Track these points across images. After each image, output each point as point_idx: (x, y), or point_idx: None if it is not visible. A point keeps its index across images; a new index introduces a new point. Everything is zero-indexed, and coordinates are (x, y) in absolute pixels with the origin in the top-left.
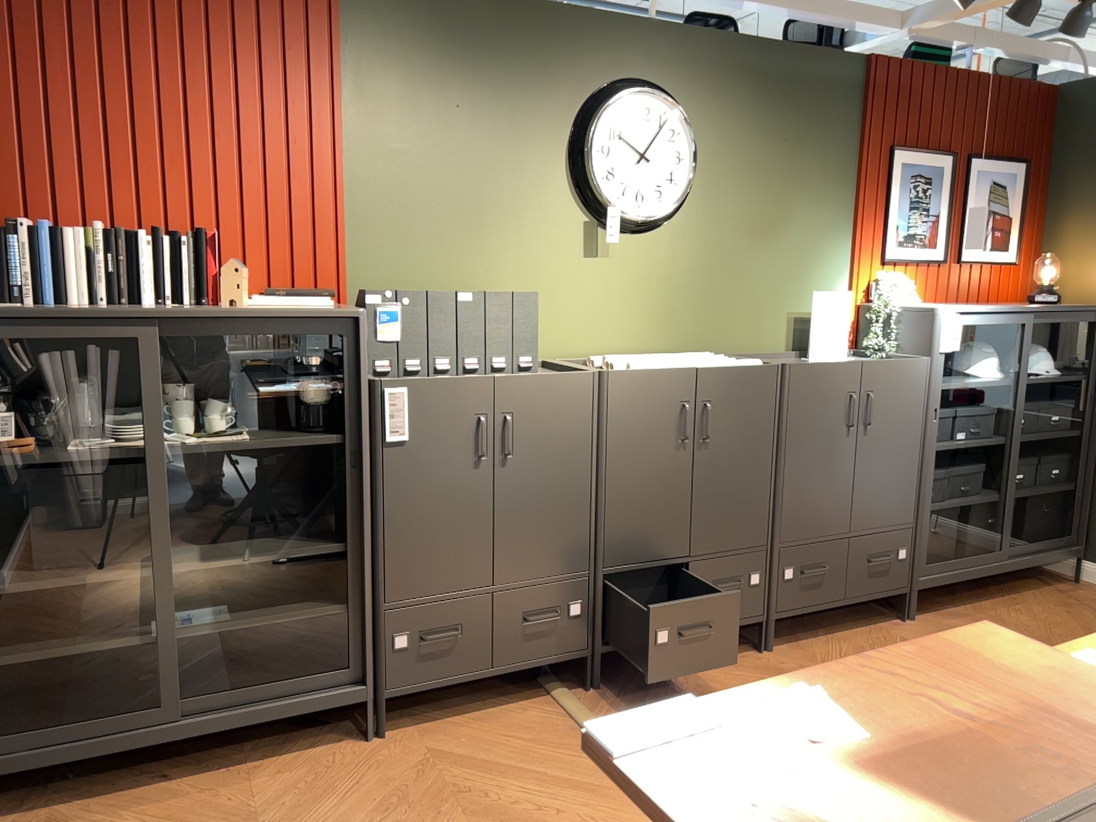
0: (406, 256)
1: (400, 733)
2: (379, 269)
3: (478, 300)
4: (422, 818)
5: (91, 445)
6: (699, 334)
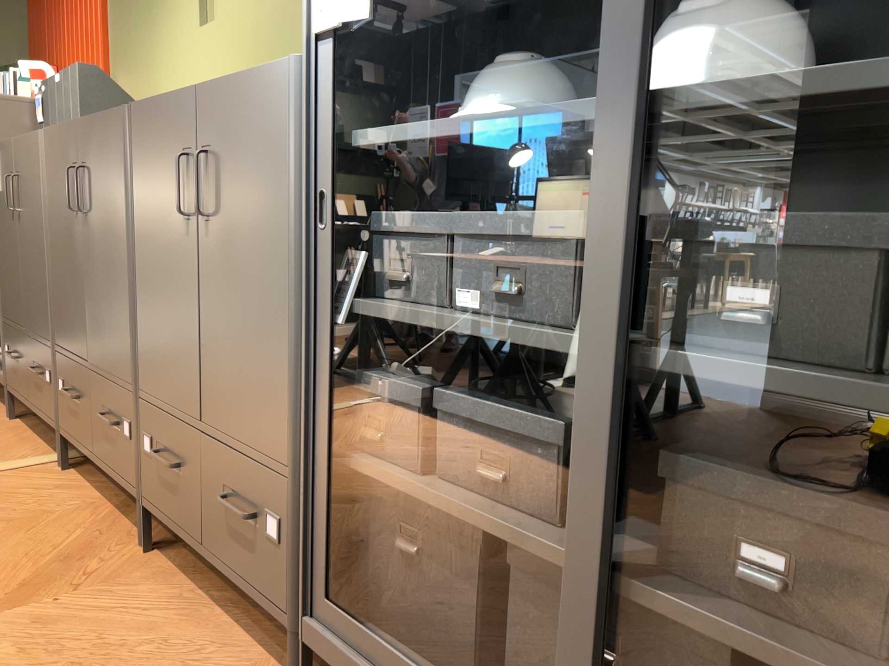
0: (128, 64)
1: (16, 423)
2: (120, 79)
3: (61, 82)
4: None
5: None
6: None
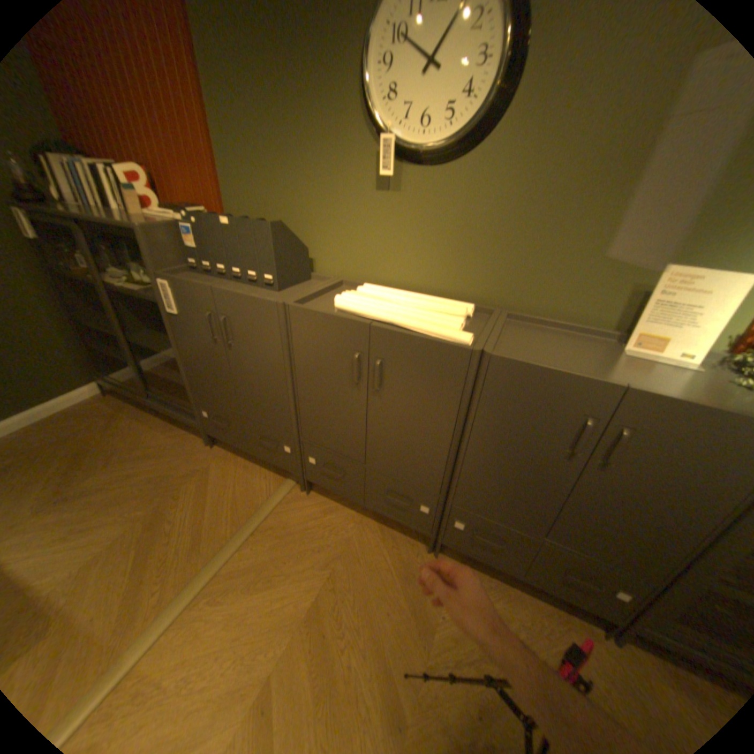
0: (251, 185)
1: (220, 451)
2: (238, 194)
3: (233, 226)
4: (151, 496)
5: (103, 277)
6: (491, 285)
